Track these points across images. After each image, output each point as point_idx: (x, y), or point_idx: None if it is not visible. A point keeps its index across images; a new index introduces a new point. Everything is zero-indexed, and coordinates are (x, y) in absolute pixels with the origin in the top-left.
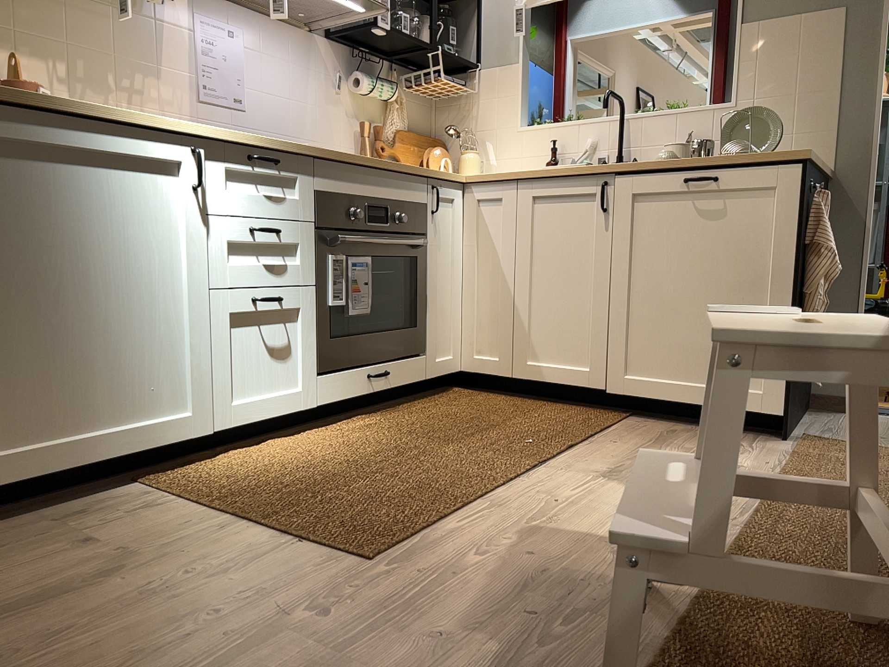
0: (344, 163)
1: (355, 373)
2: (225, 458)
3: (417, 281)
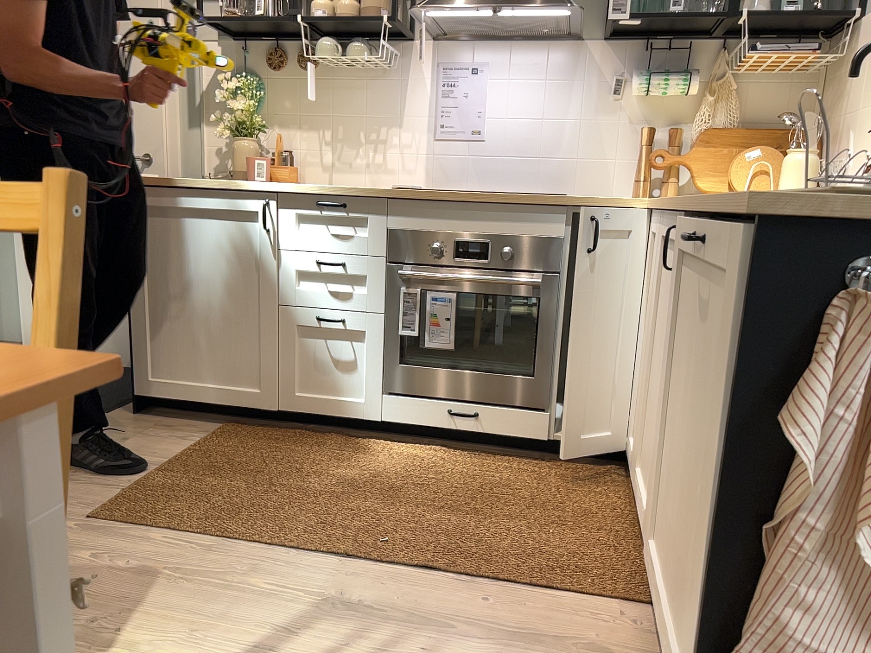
0: (423, 200)
1: (432, 404)
2: (291, 433)
3: (543, 328)
